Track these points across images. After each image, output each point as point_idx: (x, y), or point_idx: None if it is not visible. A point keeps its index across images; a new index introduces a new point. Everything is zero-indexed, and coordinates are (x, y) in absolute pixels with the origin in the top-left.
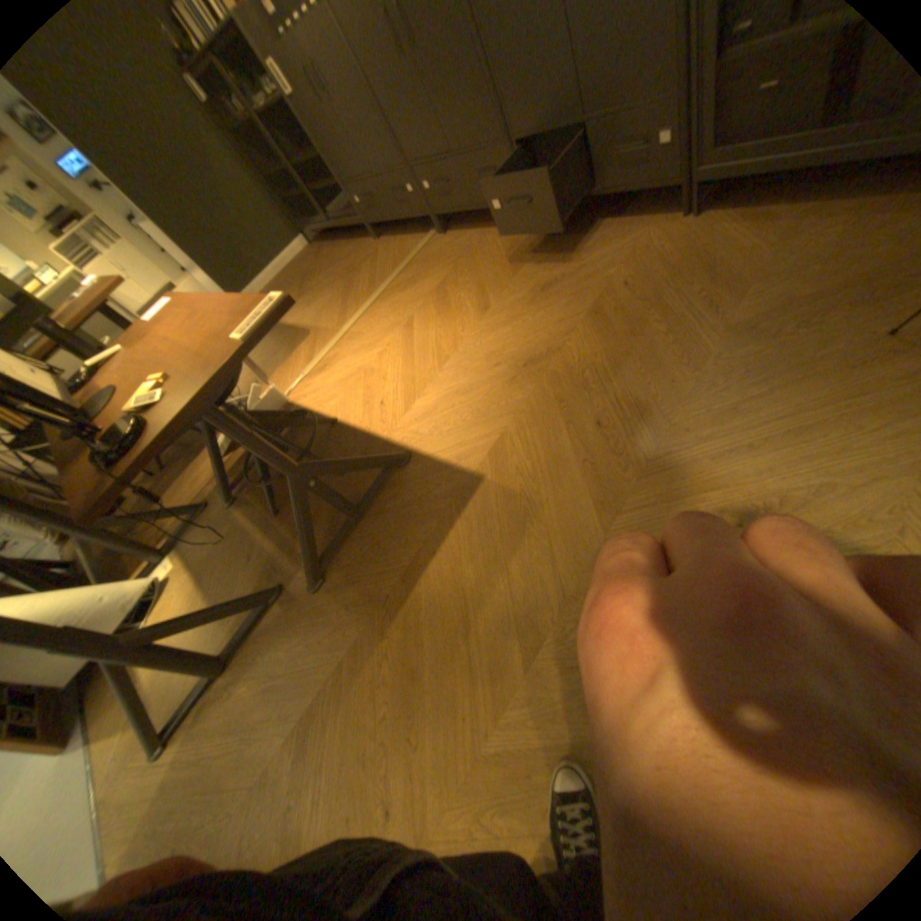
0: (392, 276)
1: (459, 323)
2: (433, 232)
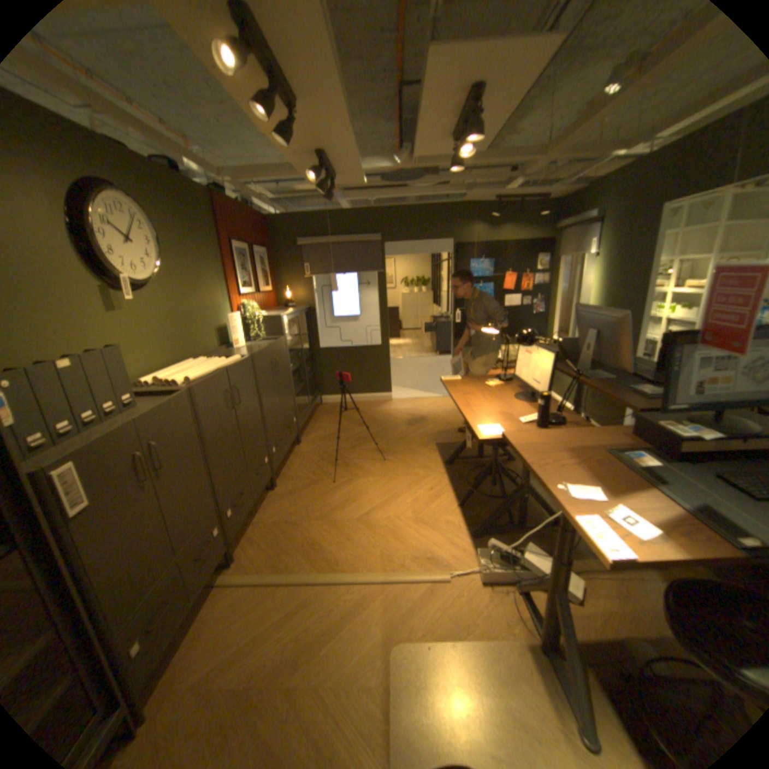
0: (296, 576)
1: (362, 486)
2: (221, 577)
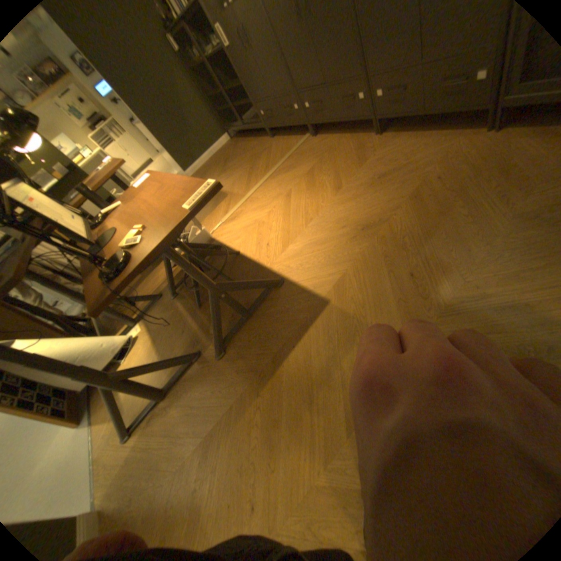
0: (280, 162)
1: (320, 197)
2: (308, 135)
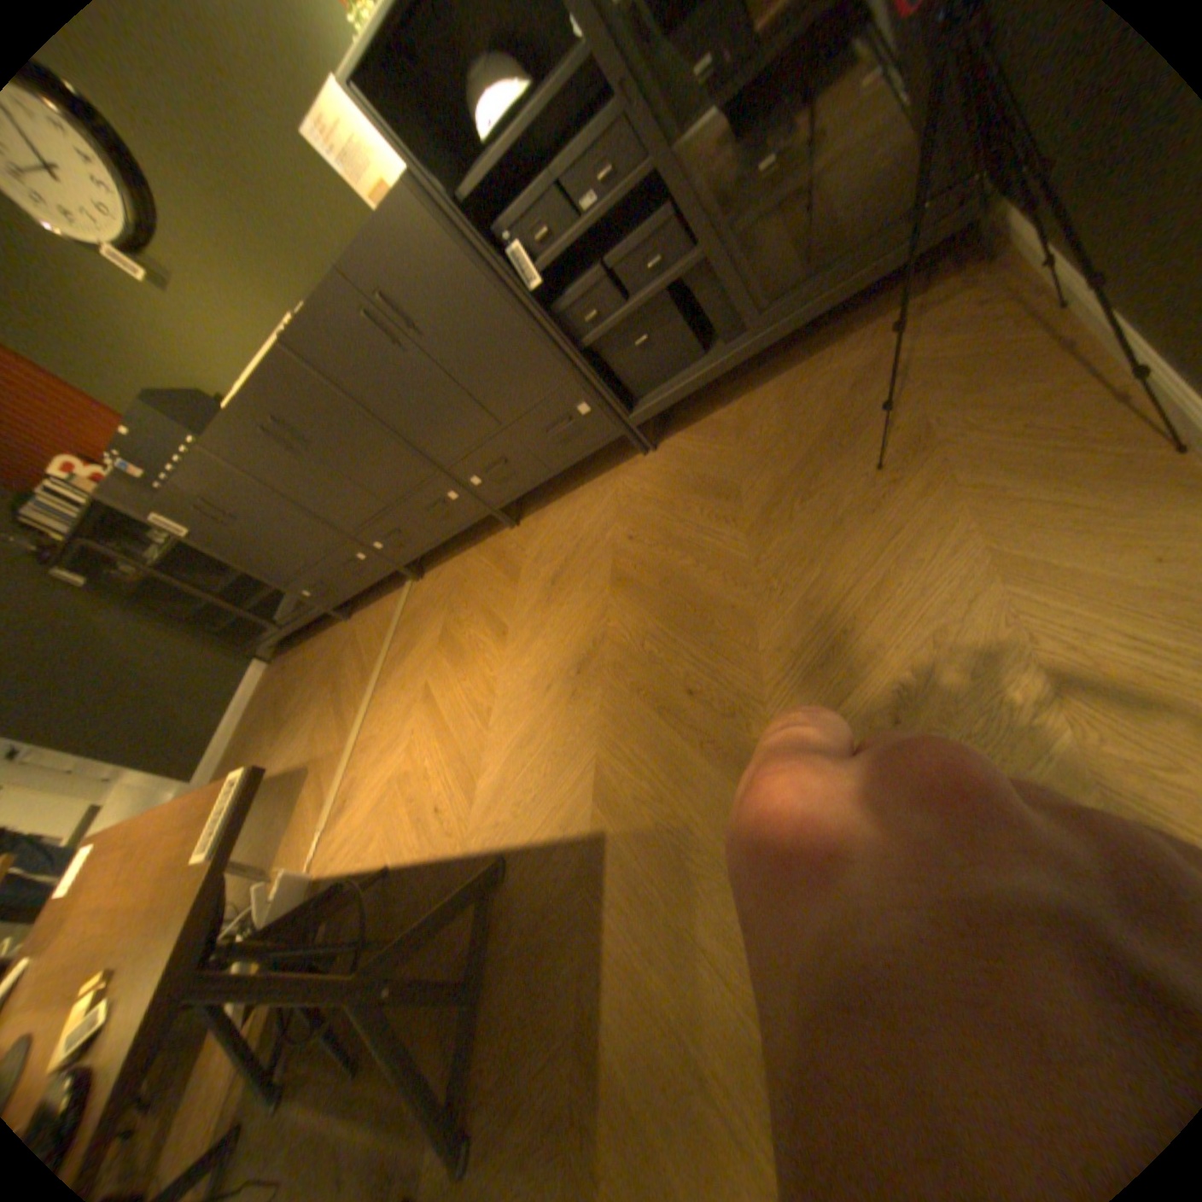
0: (386, 651)
1: (485, 664)
2: (411, 583)
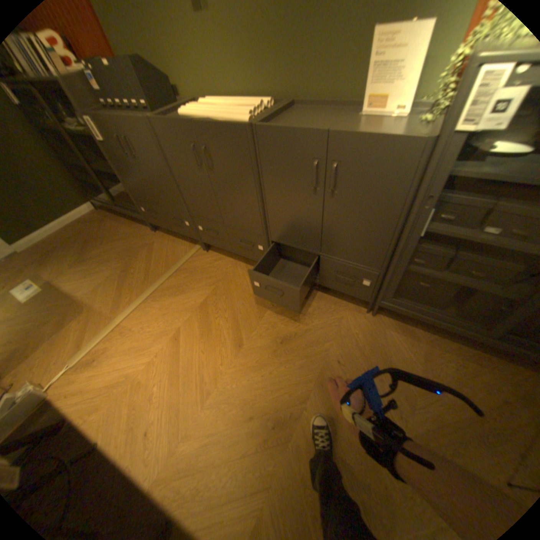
0: (164, 278)
1: (217, 353)
2: (198, 247)
